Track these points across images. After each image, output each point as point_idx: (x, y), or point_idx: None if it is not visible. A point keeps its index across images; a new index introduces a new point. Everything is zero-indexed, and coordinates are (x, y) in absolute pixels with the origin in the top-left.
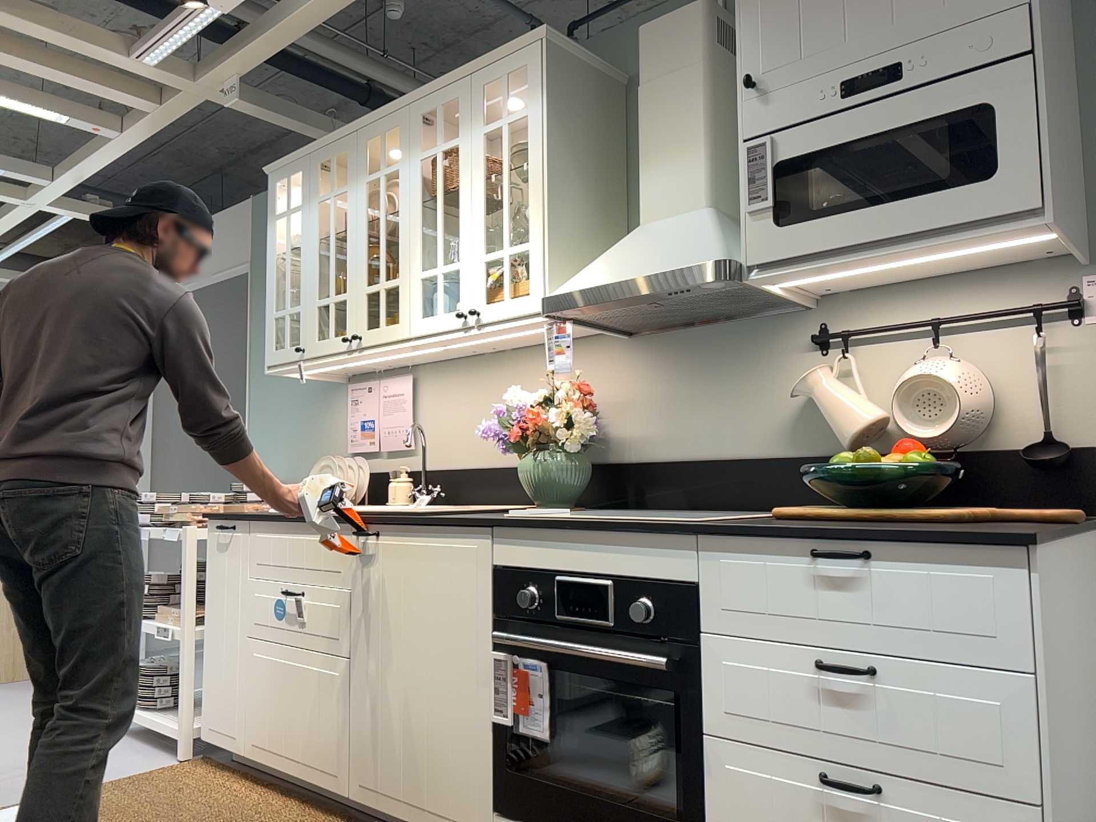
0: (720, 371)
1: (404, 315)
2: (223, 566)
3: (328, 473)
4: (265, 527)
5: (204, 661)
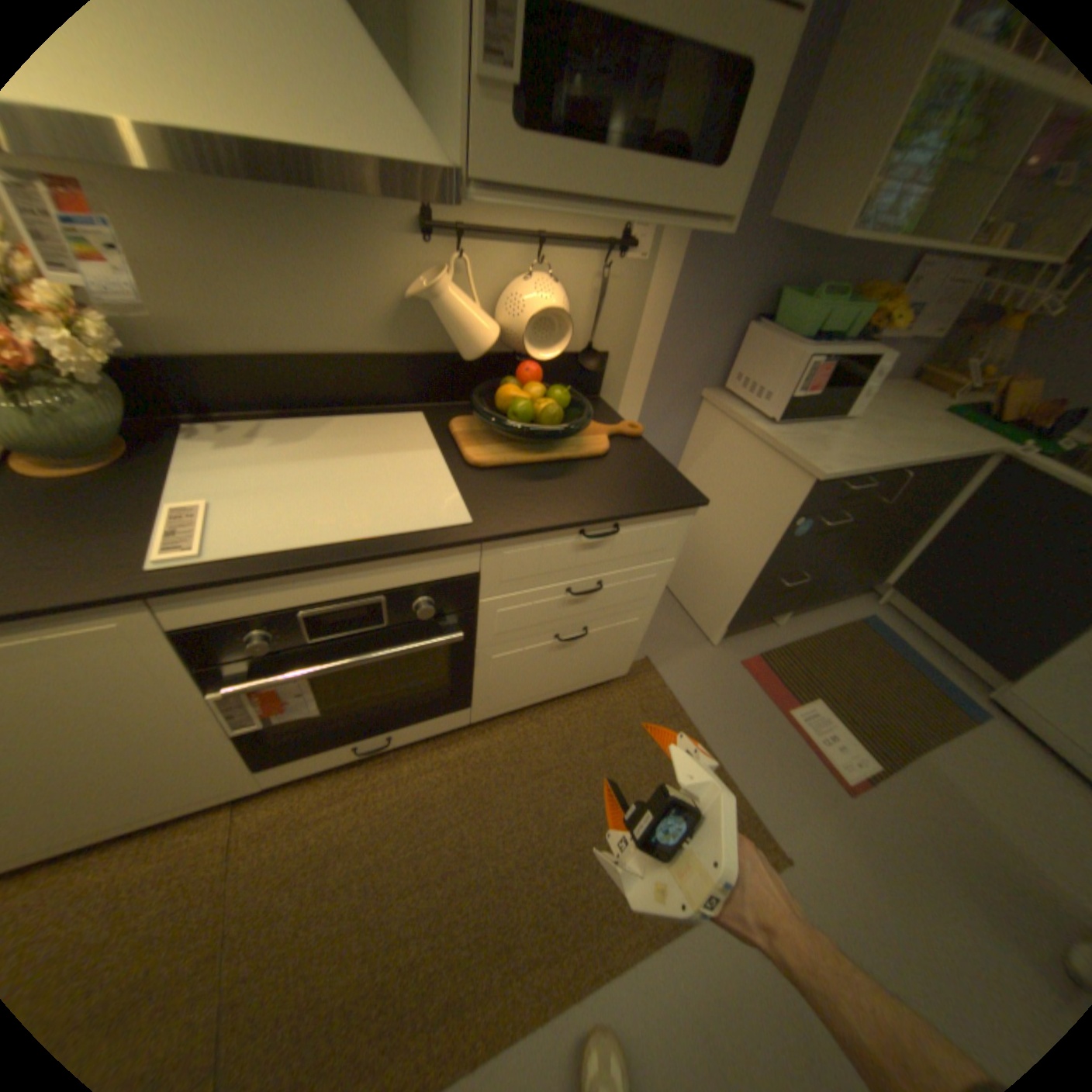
0: (288, 239)
1: None
2: None
3: None
4: None
5: None
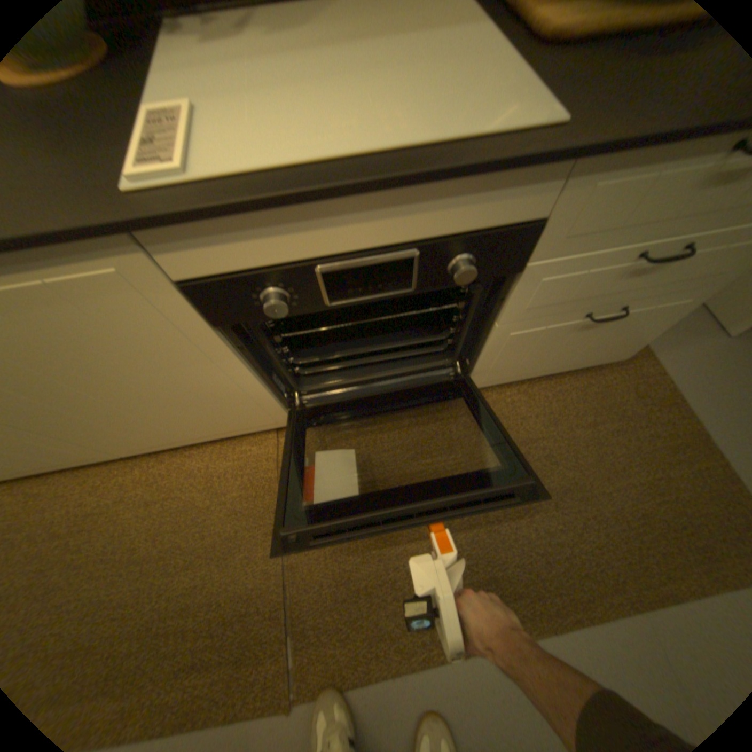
0: None
1: None
2: None
3: None
4: None
5: None
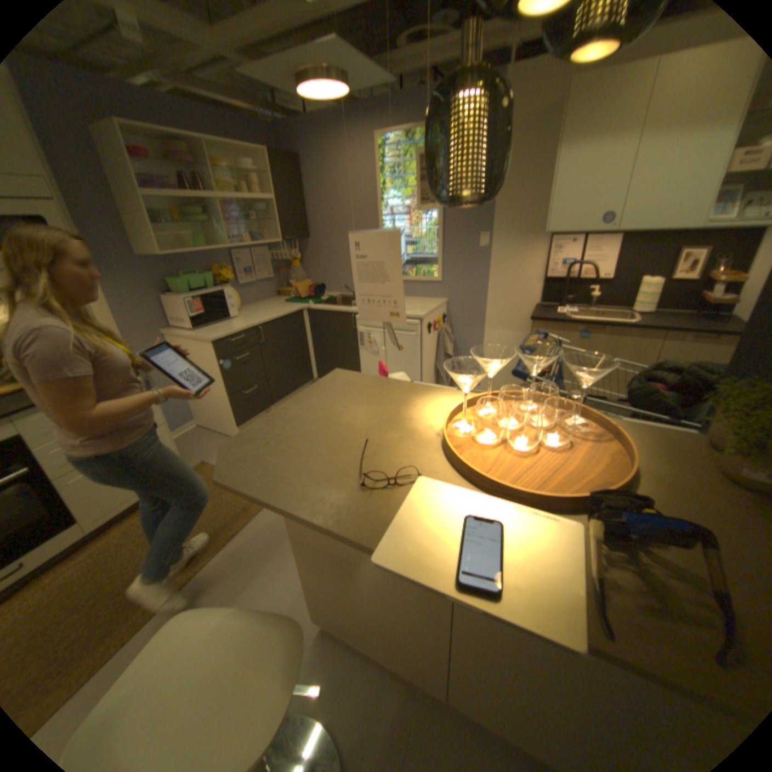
0: None
1: None
2: None
3: None
4: None
5: None
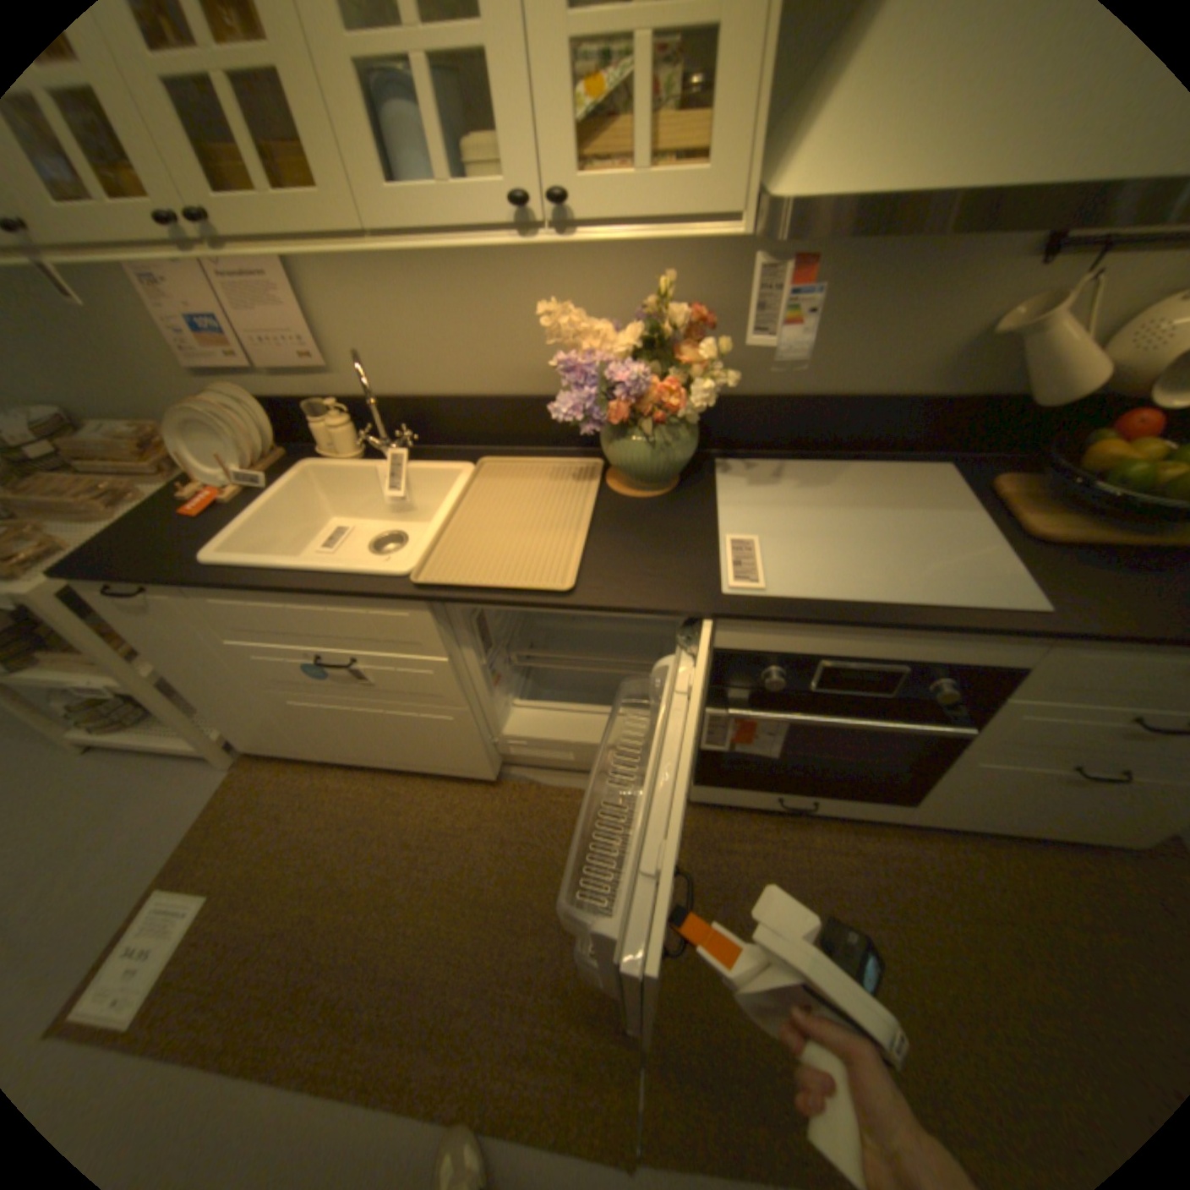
0: (881, 276)
1: (330, 171)
2: (153, 631)
3: (198, 429)
4: (220, 594)
5: (193, 706)
